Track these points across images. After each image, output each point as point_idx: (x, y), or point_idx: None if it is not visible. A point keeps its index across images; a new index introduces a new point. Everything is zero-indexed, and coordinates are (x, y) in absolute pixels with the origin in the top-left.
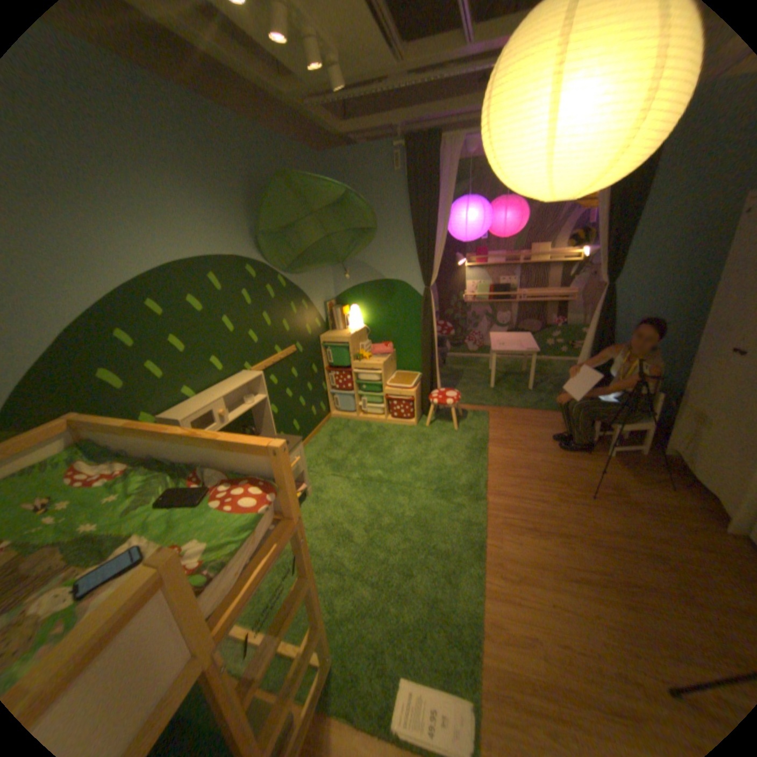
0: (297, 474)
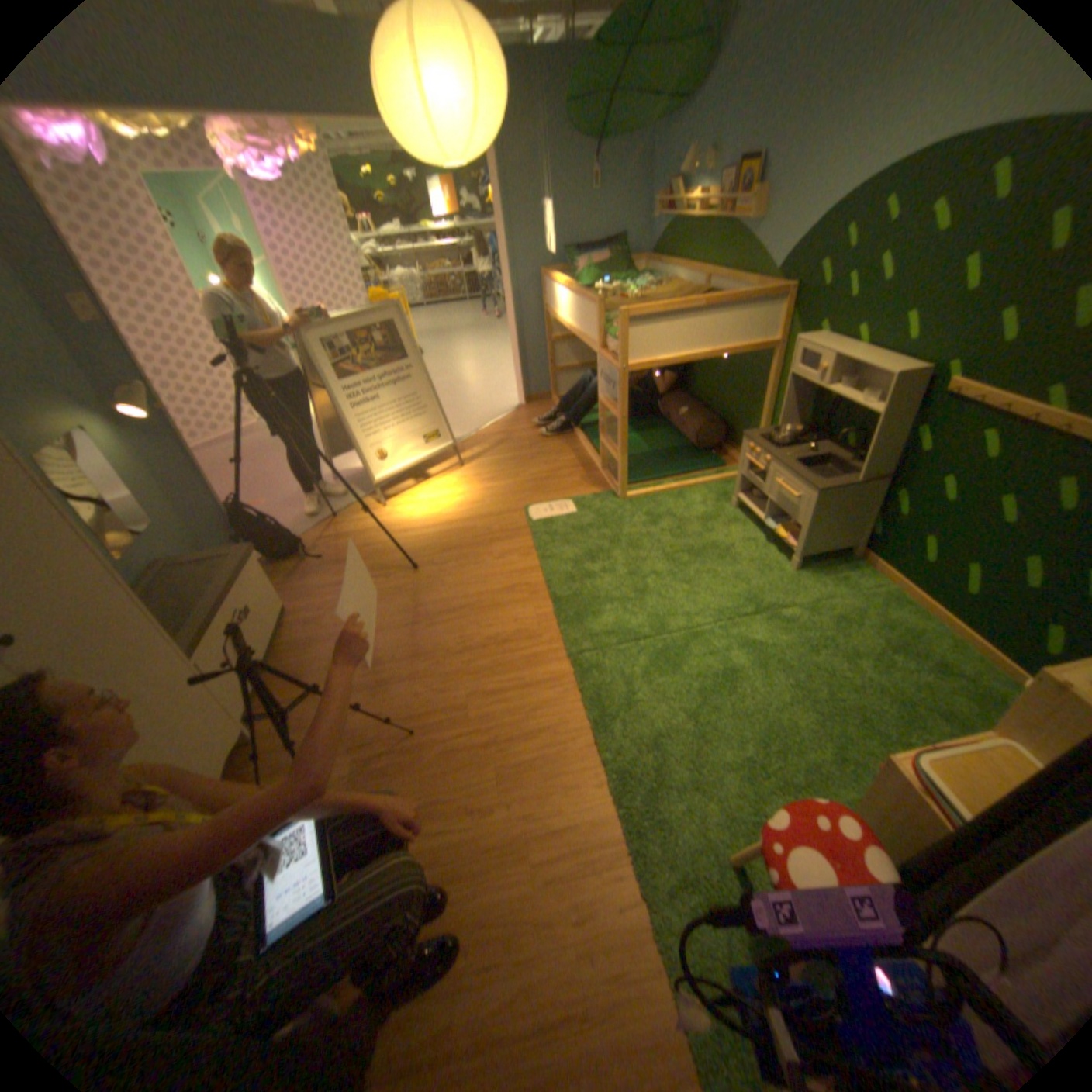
0: (792, 518)
